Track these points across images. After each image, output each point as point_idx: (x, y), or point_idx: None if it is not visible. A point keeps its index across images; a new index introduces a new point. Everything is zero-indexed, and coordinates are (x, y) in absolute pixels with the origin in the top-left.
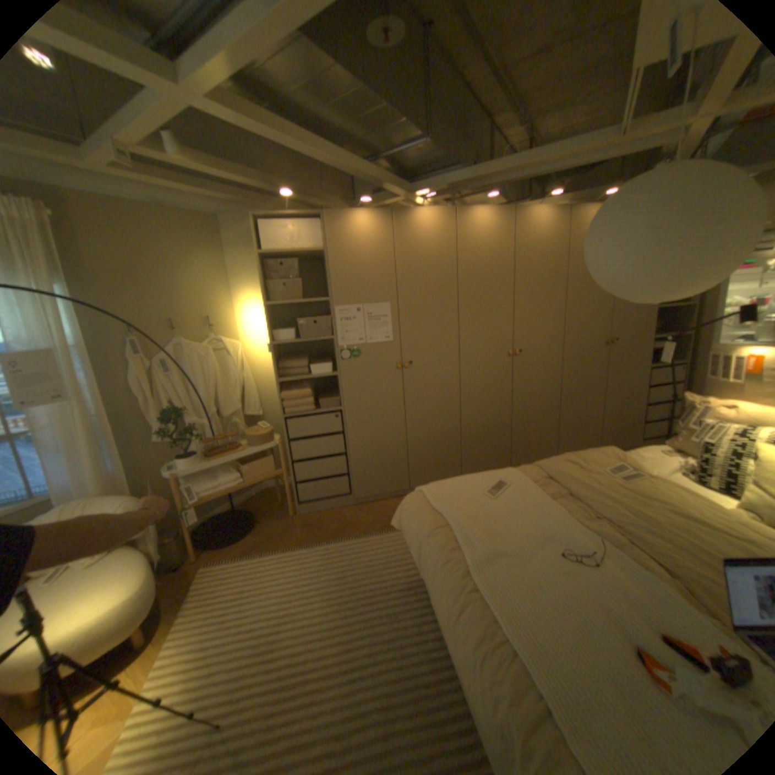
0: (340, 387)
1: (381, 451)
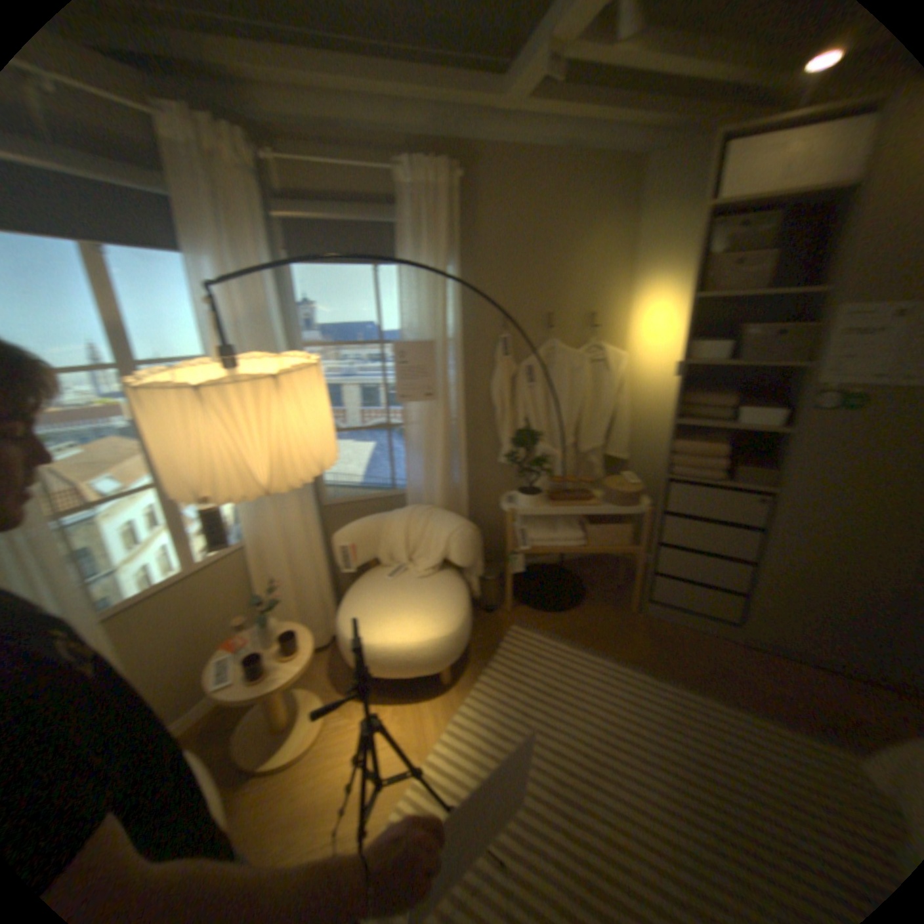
0: (792, 456)
1: (837, 588)
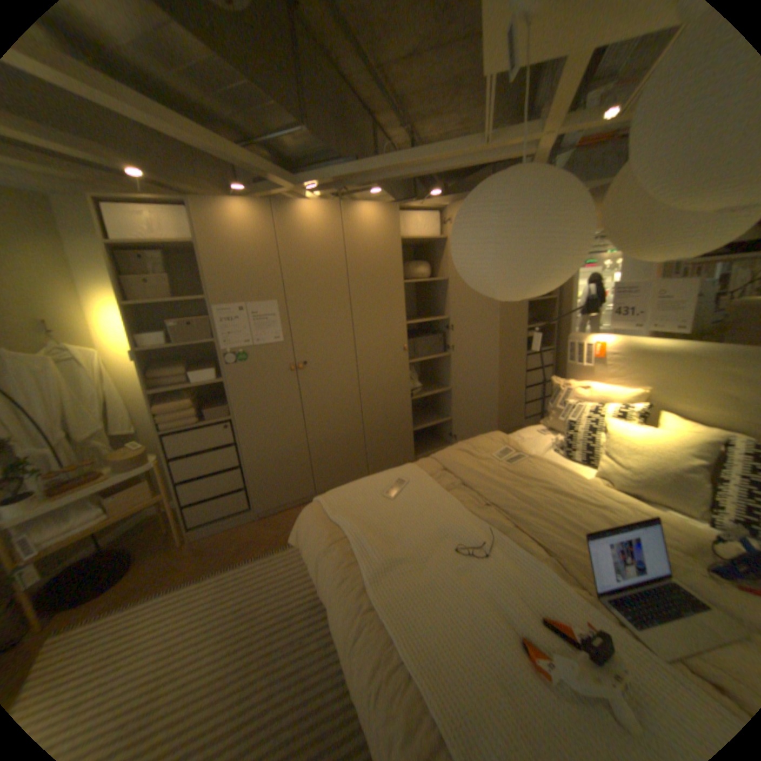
0: (228, 395)
1: (281, 459)
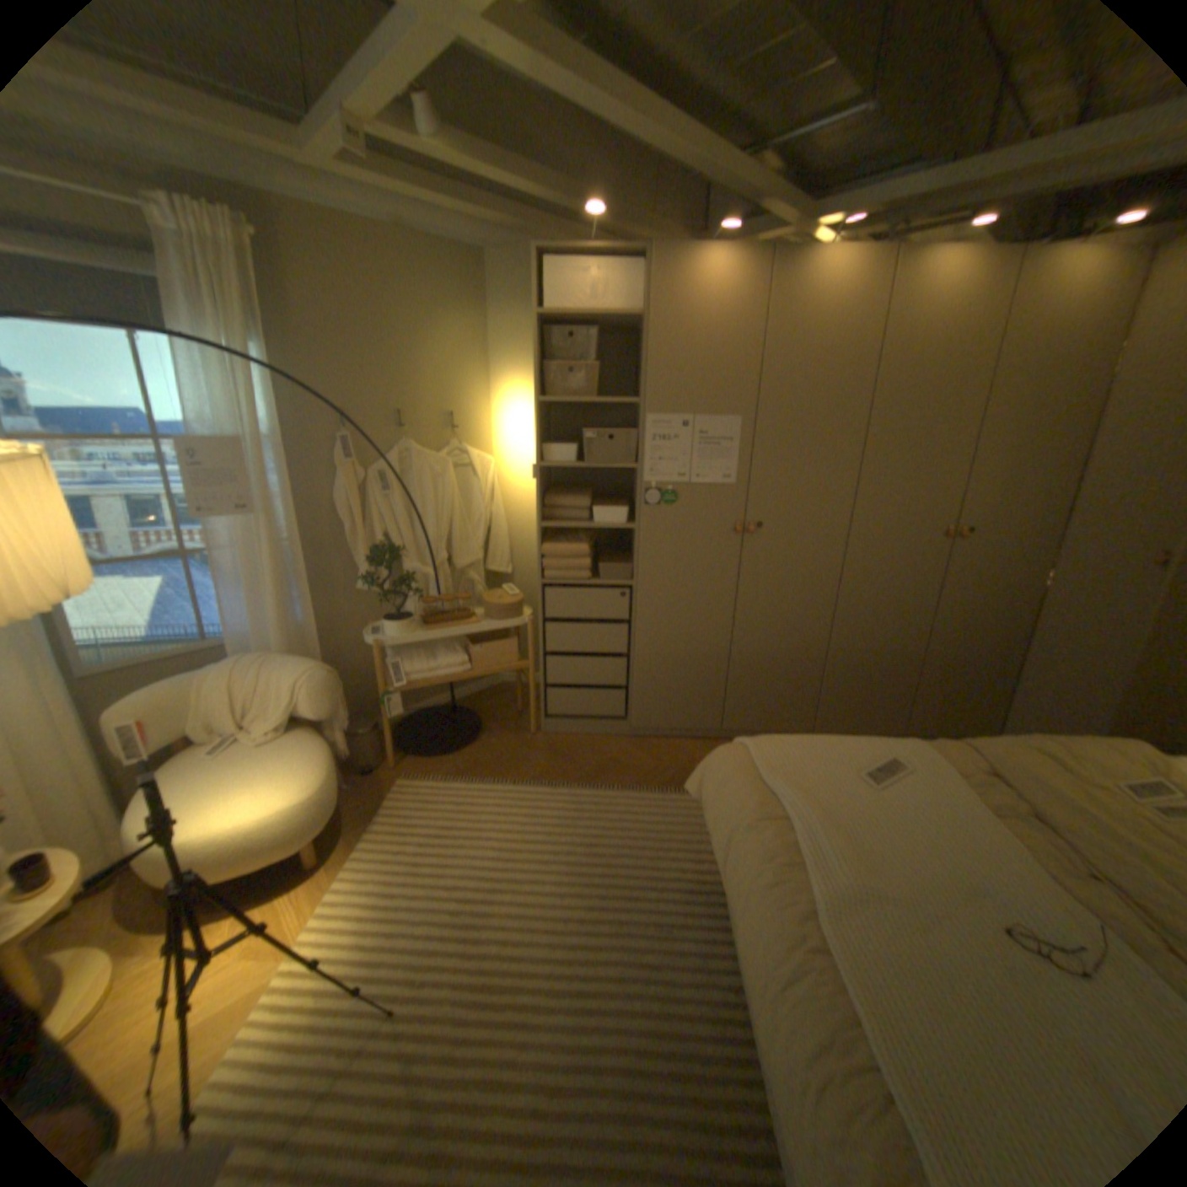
0: (635, 550)
1: (684, 662)
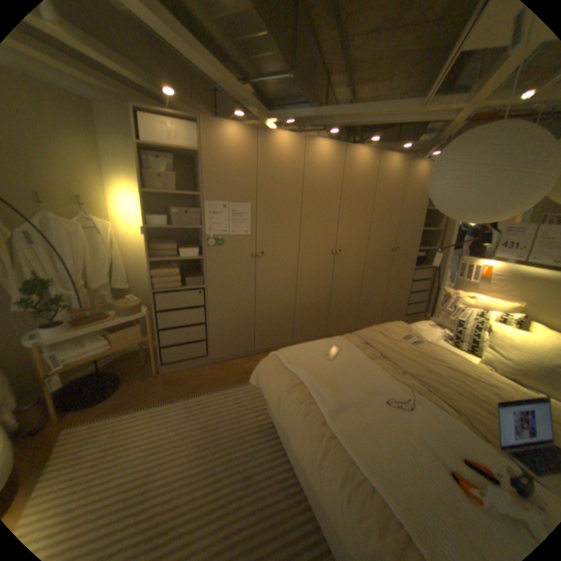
0: (205, 269)
1: (234, 321)
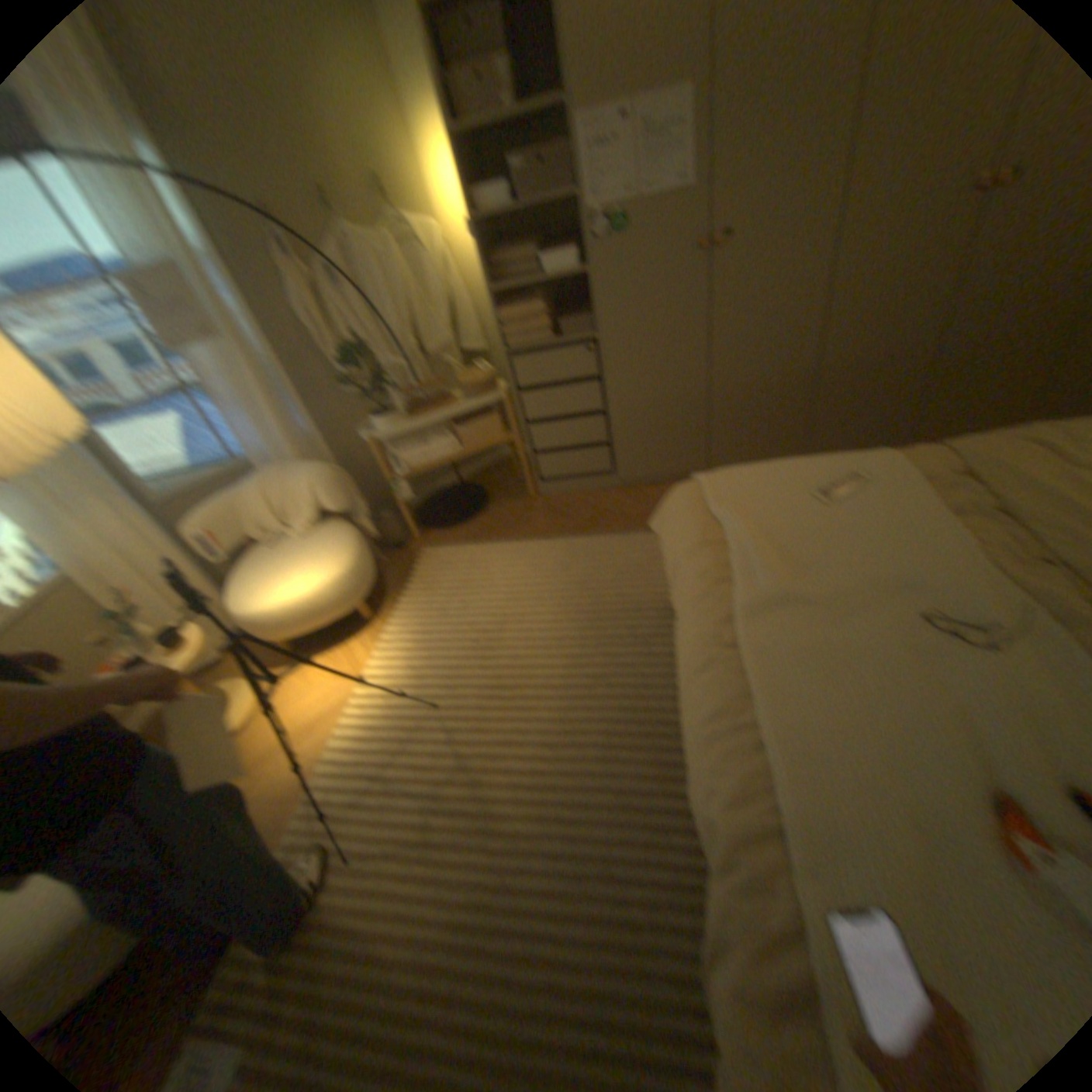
0: (594, 298)
1: (664, 411)
